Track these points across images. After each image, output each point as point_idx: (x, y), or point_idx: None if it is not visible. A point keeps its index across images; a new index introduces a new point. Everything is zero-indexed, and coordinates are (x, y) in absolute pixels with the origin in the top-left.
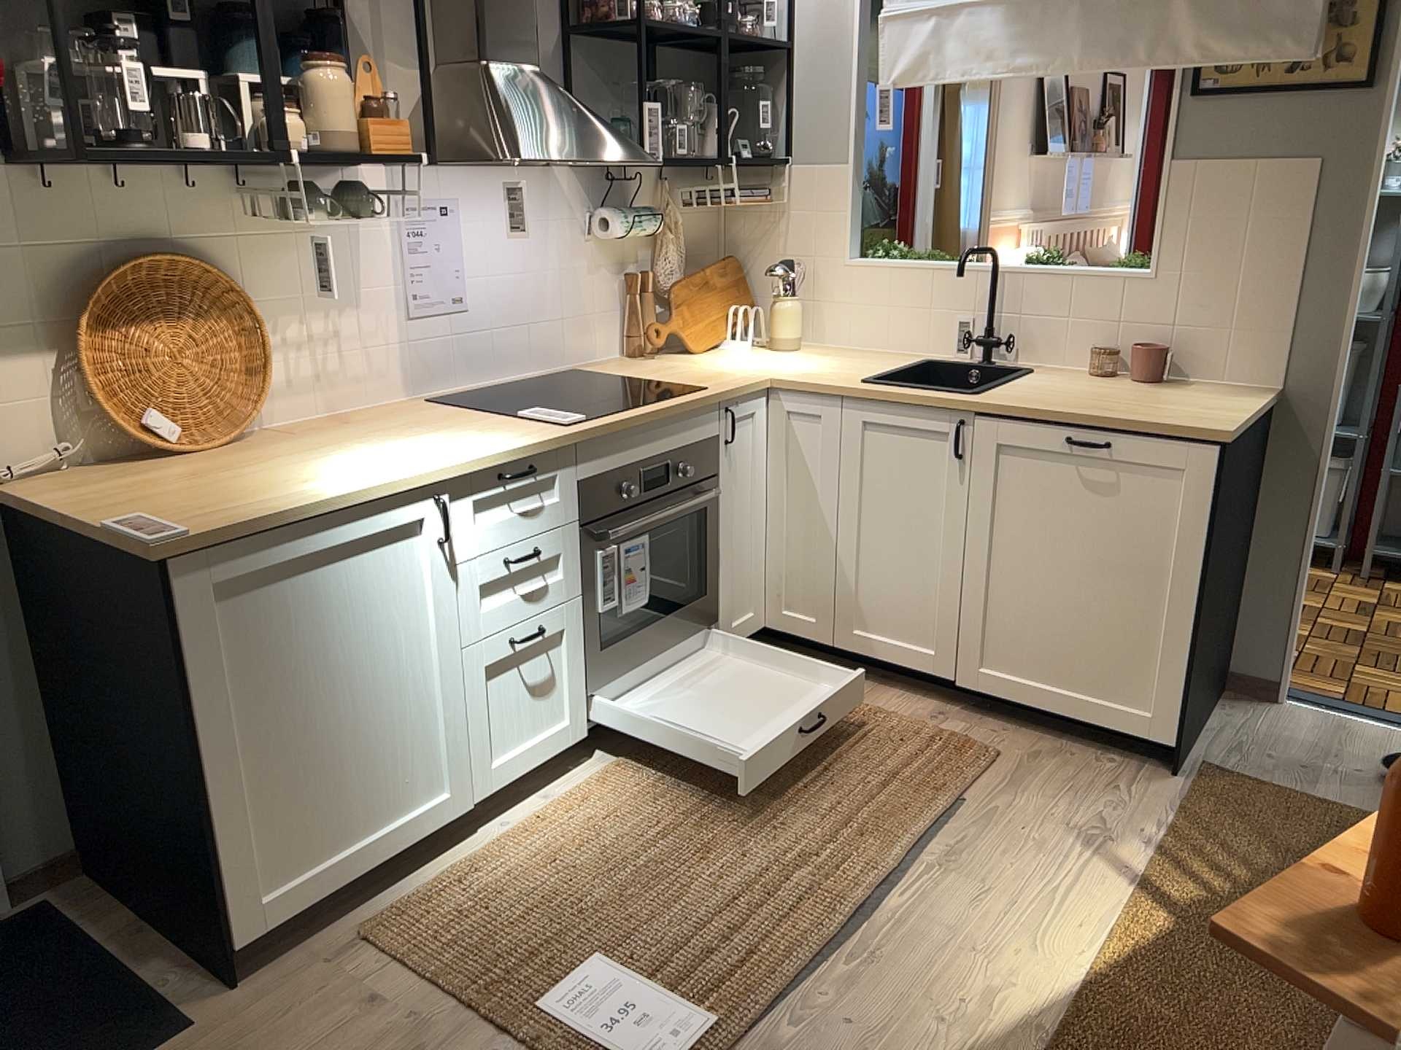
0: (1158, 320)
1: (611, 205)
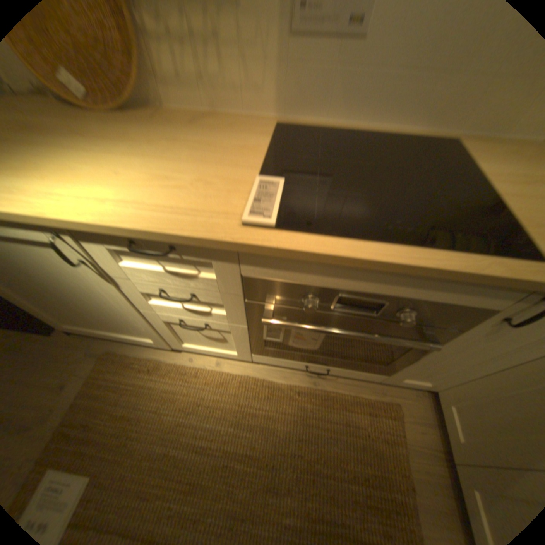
0: None
1: None
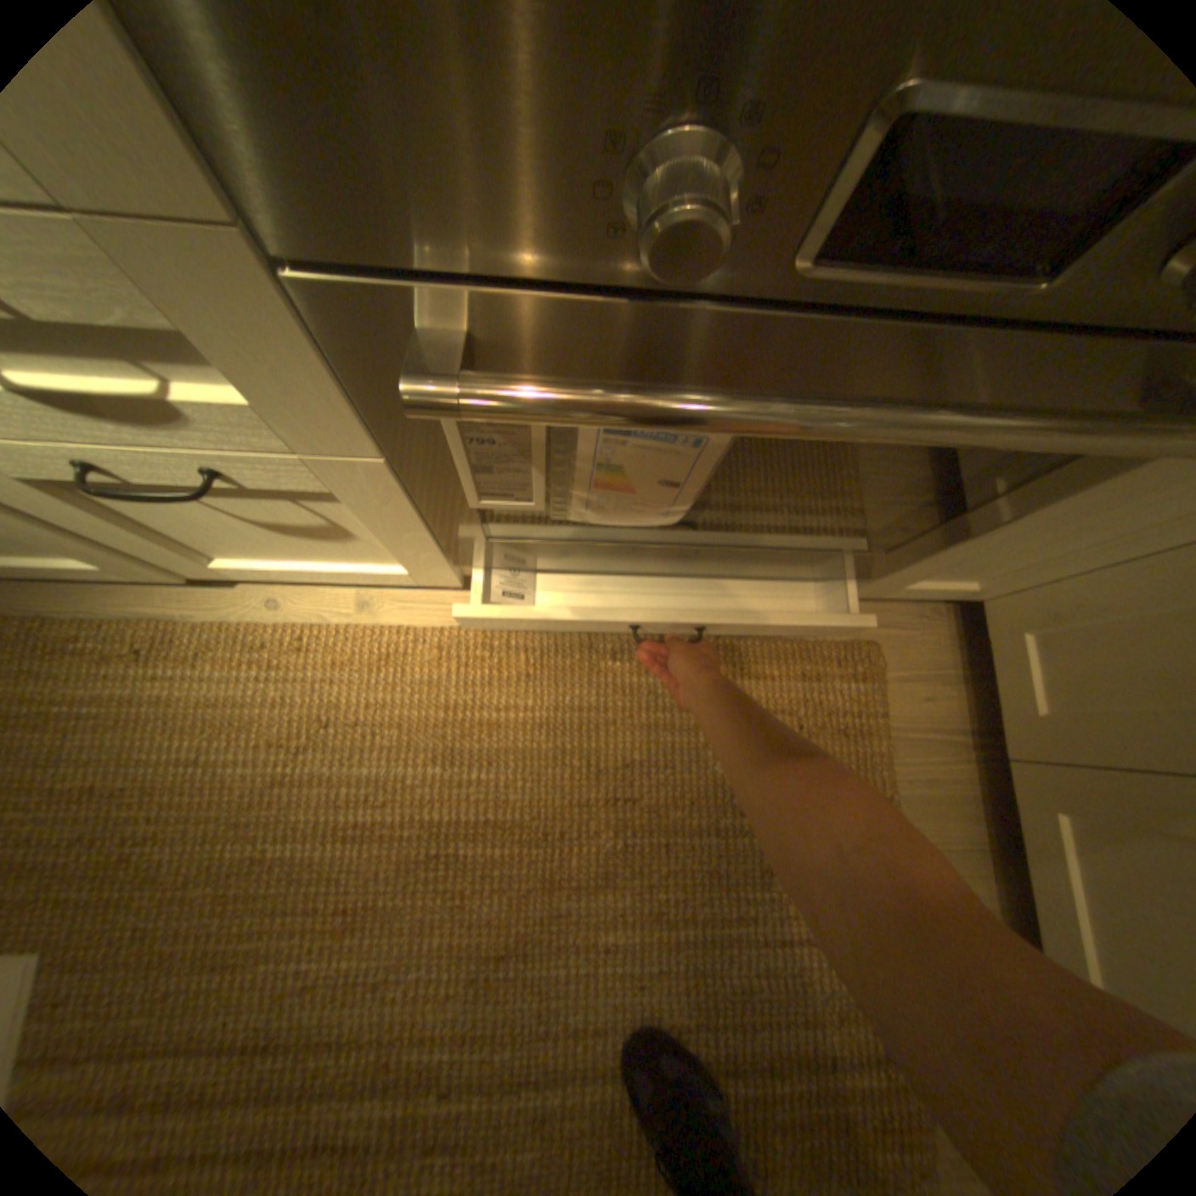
0: None
1: None
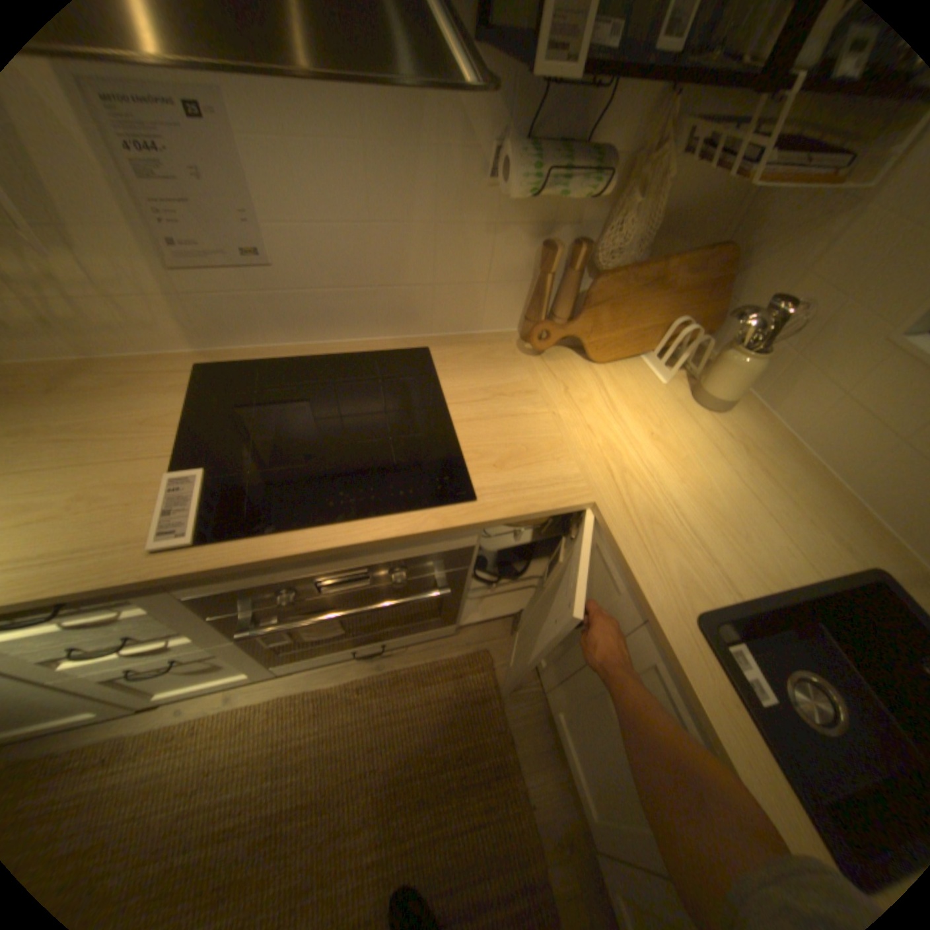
0: None
1: (554, 128)
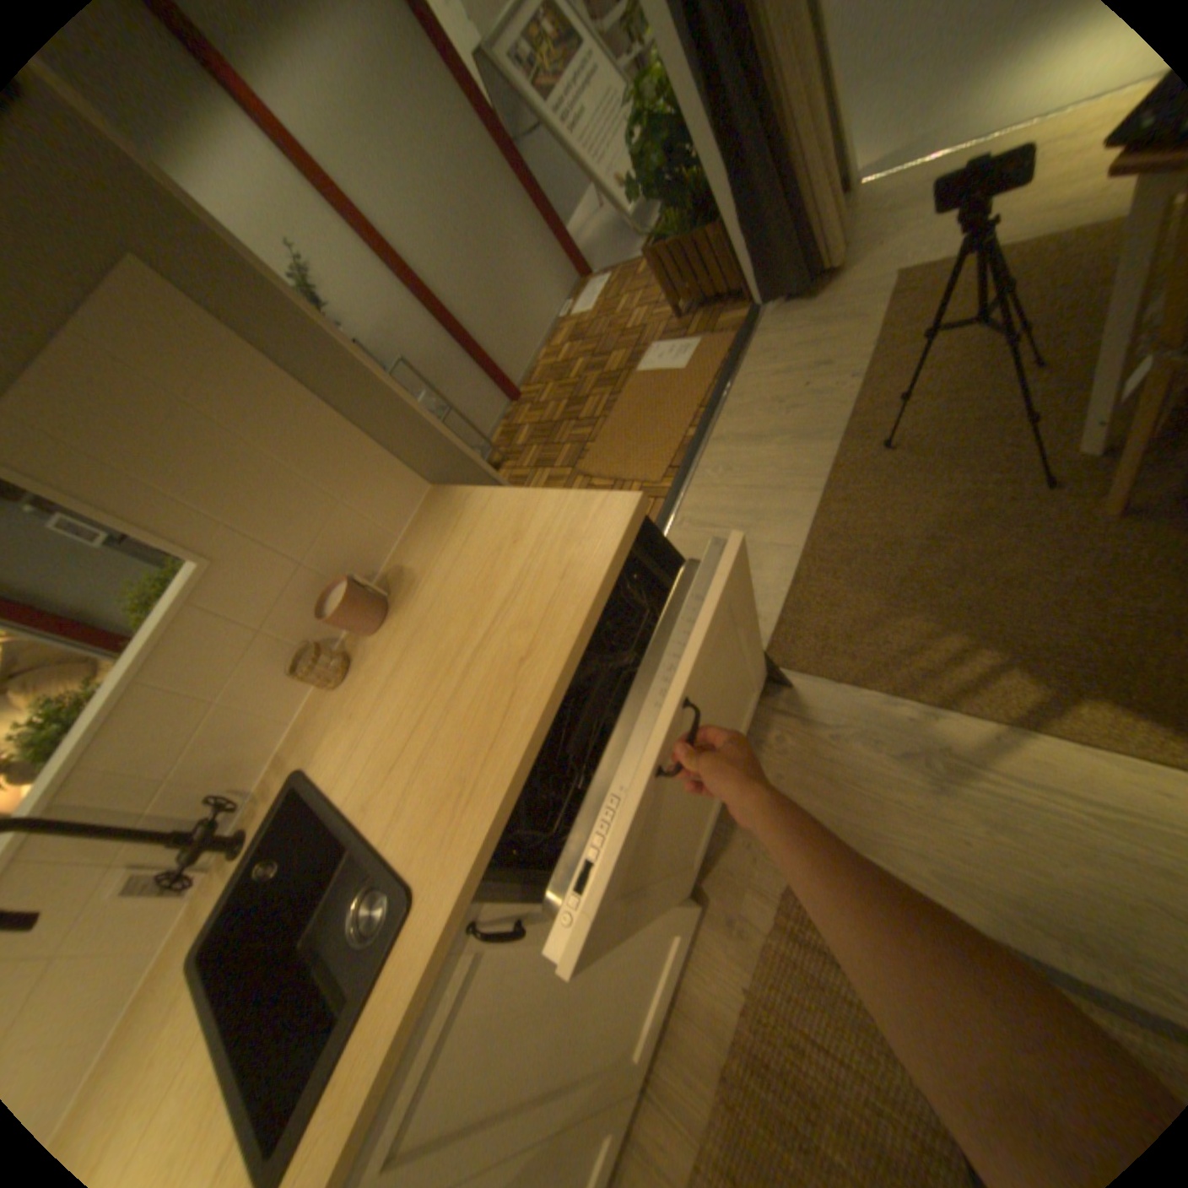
0: (282, 585)
1: None
